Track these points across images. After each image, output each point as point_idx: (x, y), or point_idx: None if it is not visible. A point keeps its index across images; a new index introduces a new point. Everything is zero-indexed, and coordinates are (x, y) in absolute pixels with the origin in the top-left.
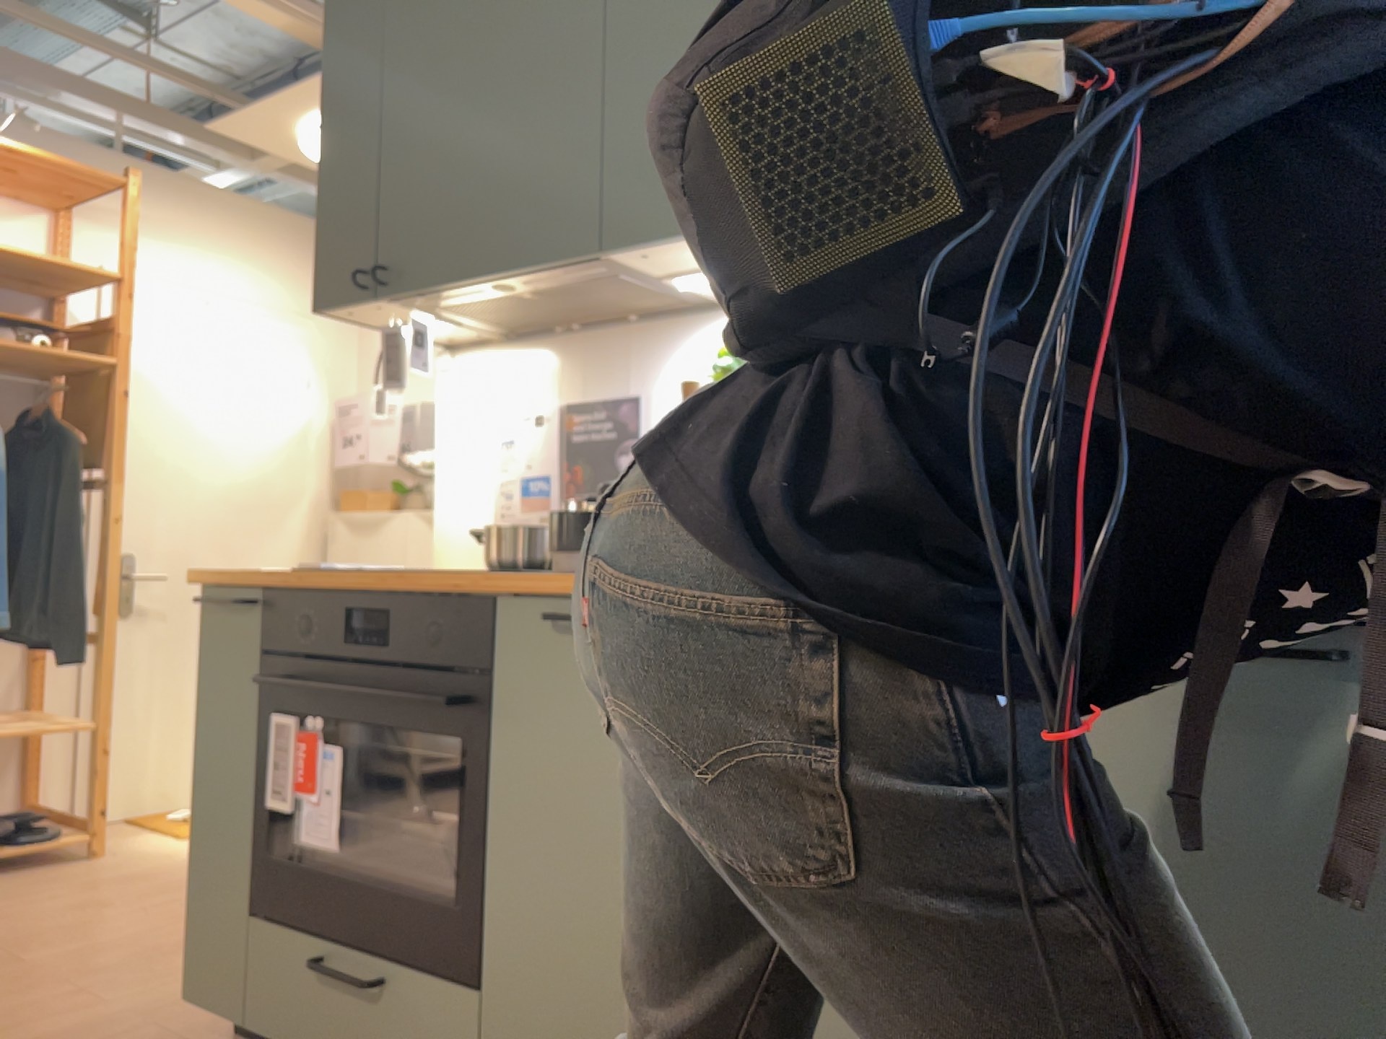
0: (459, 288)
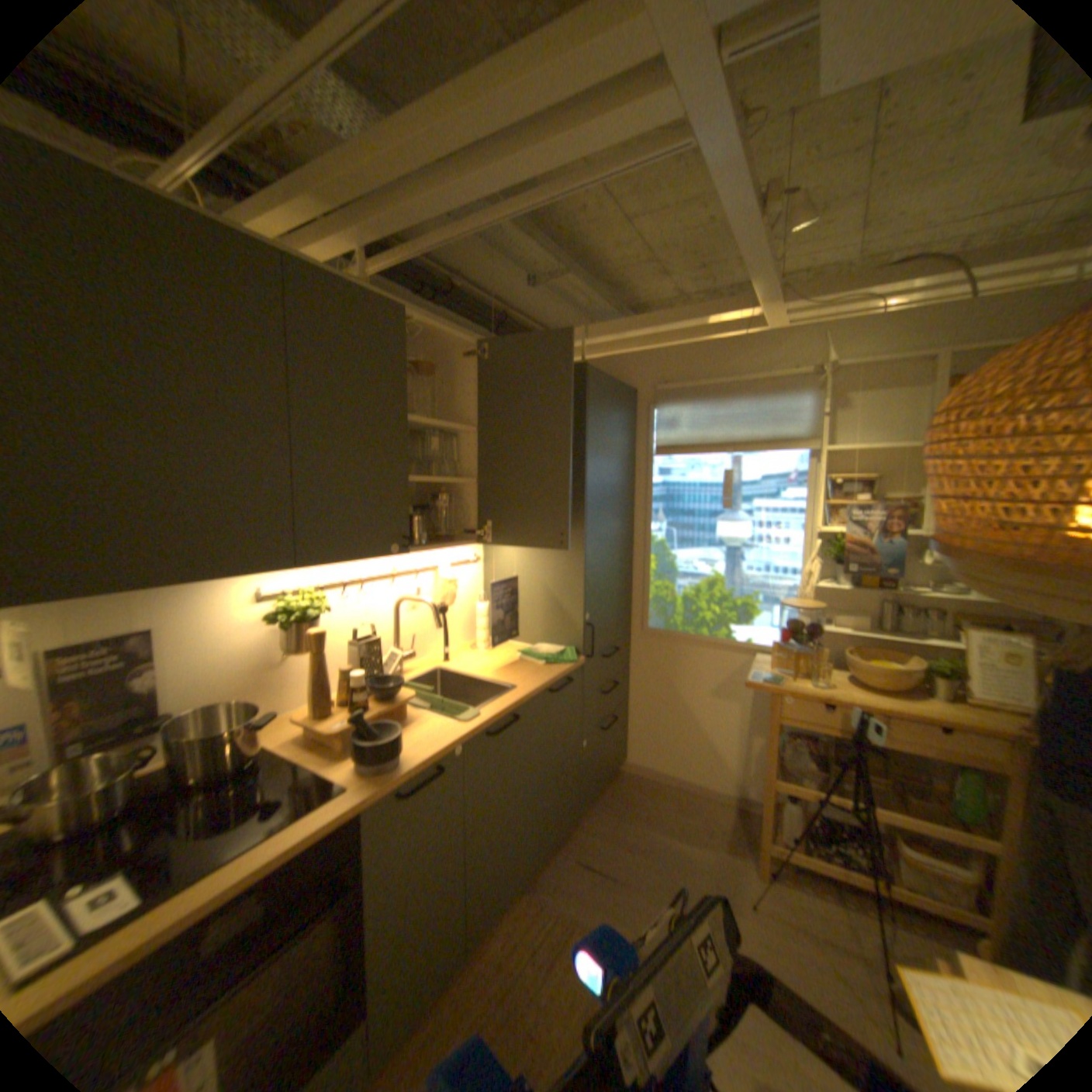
0: (102, 592)
